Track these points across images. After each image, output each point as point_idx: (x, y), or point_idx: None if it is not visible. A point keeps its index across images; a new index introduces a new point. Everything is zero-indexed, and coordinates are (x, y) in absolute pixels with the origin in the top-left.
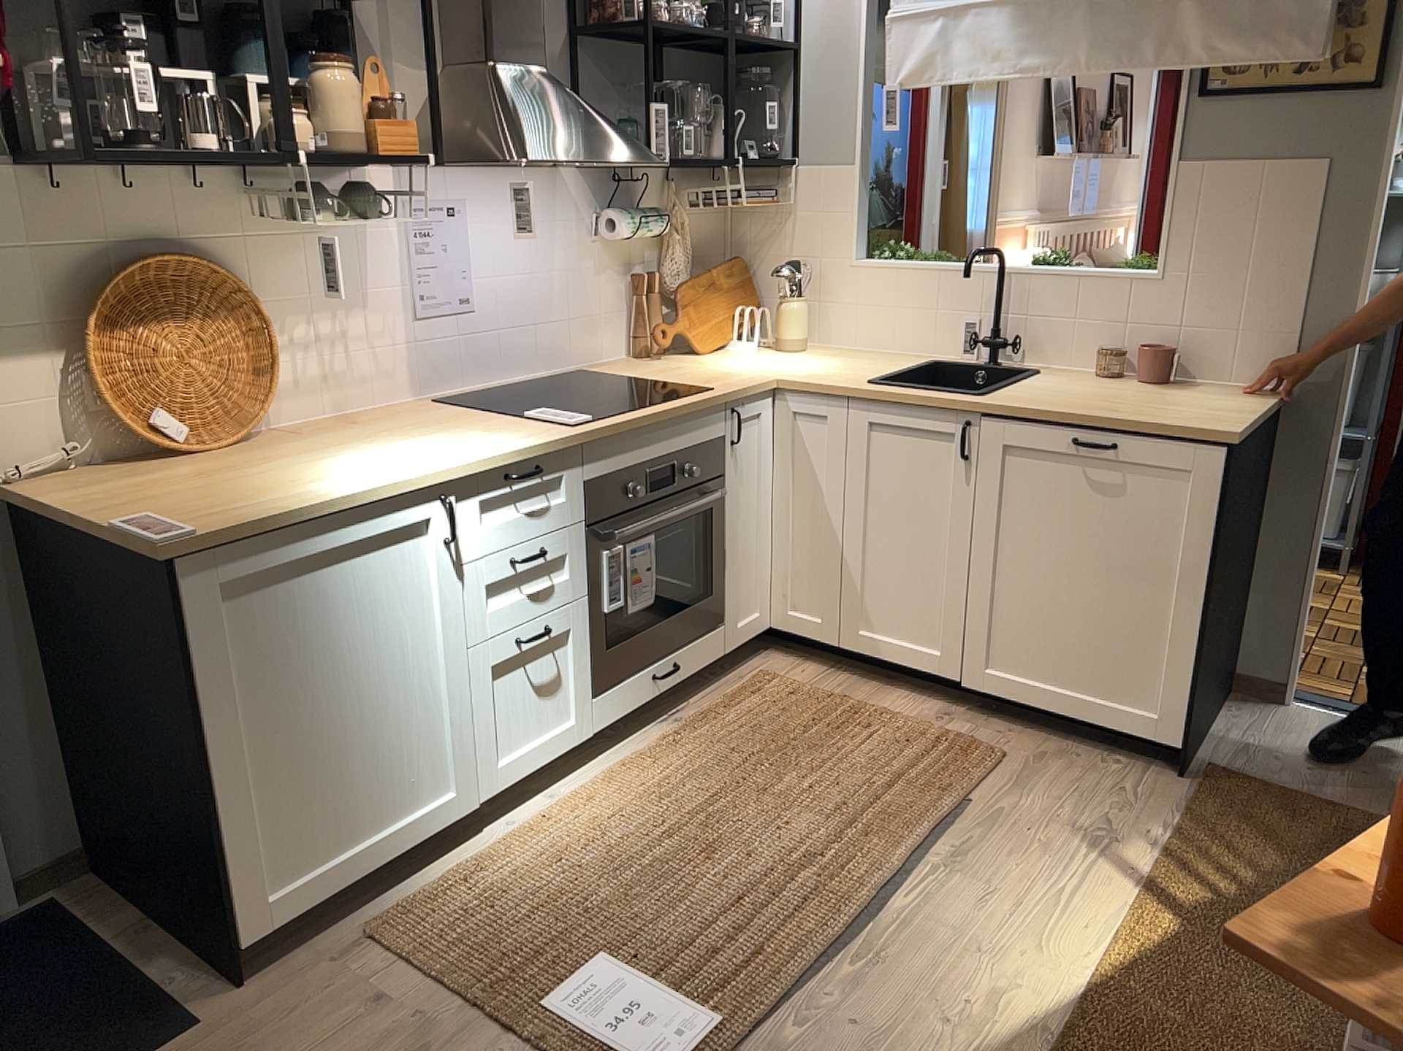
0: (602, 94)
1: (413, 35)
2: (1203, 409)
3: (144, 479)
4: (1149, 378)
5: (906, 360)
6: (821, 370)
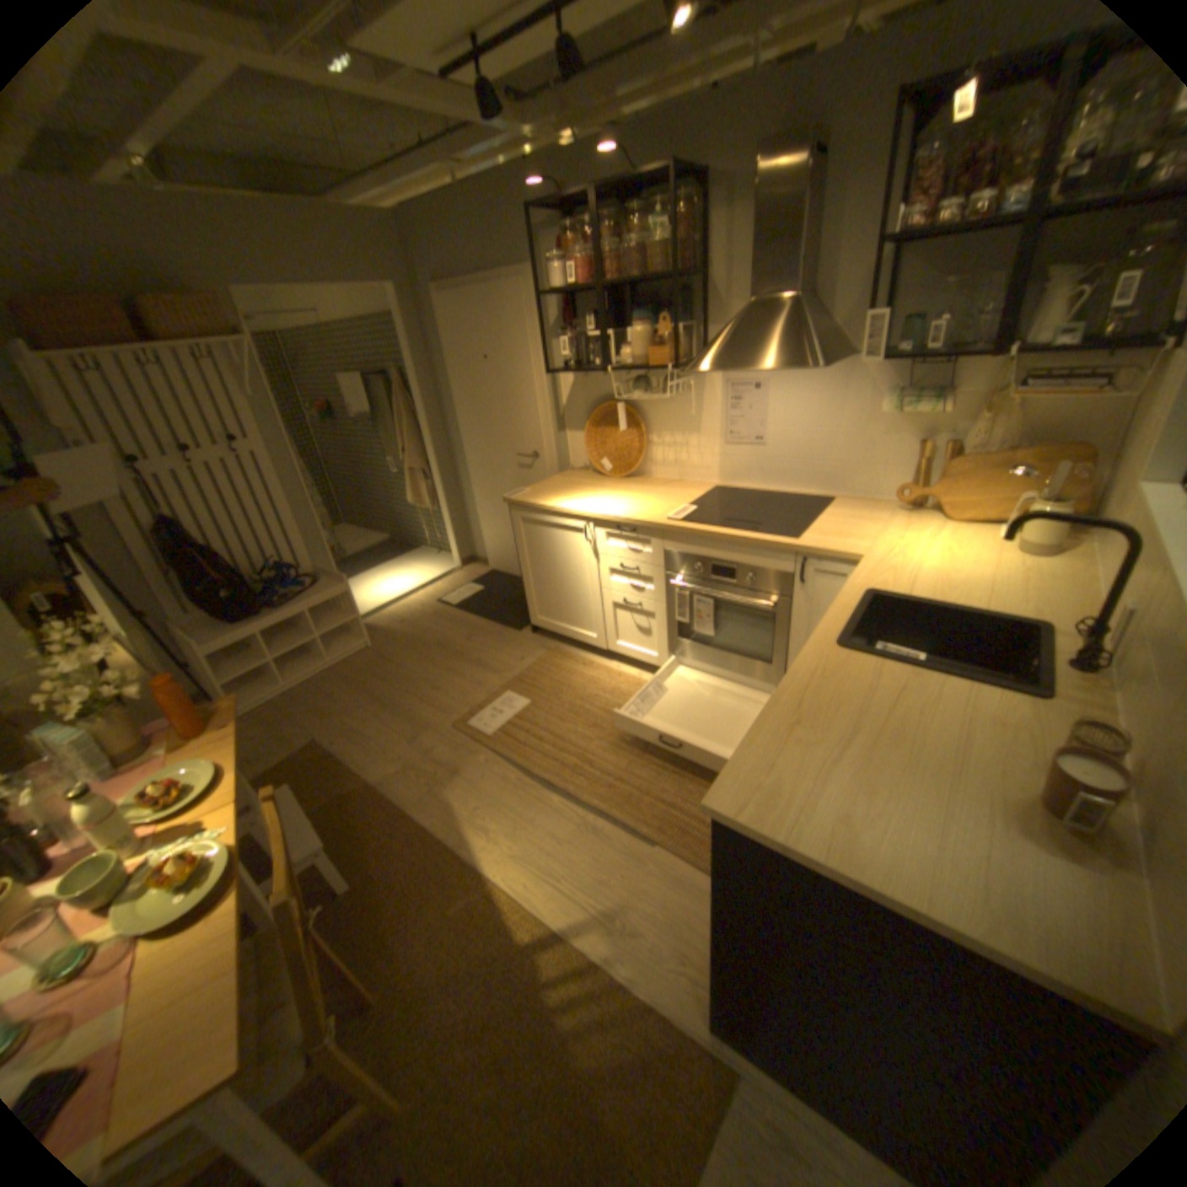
0: (929, 288)
1: (746, 281)
2: (847, 813)
3: (577, 480)
4: (1047, 795)
5: (1047, 611)
6: (921, 570)
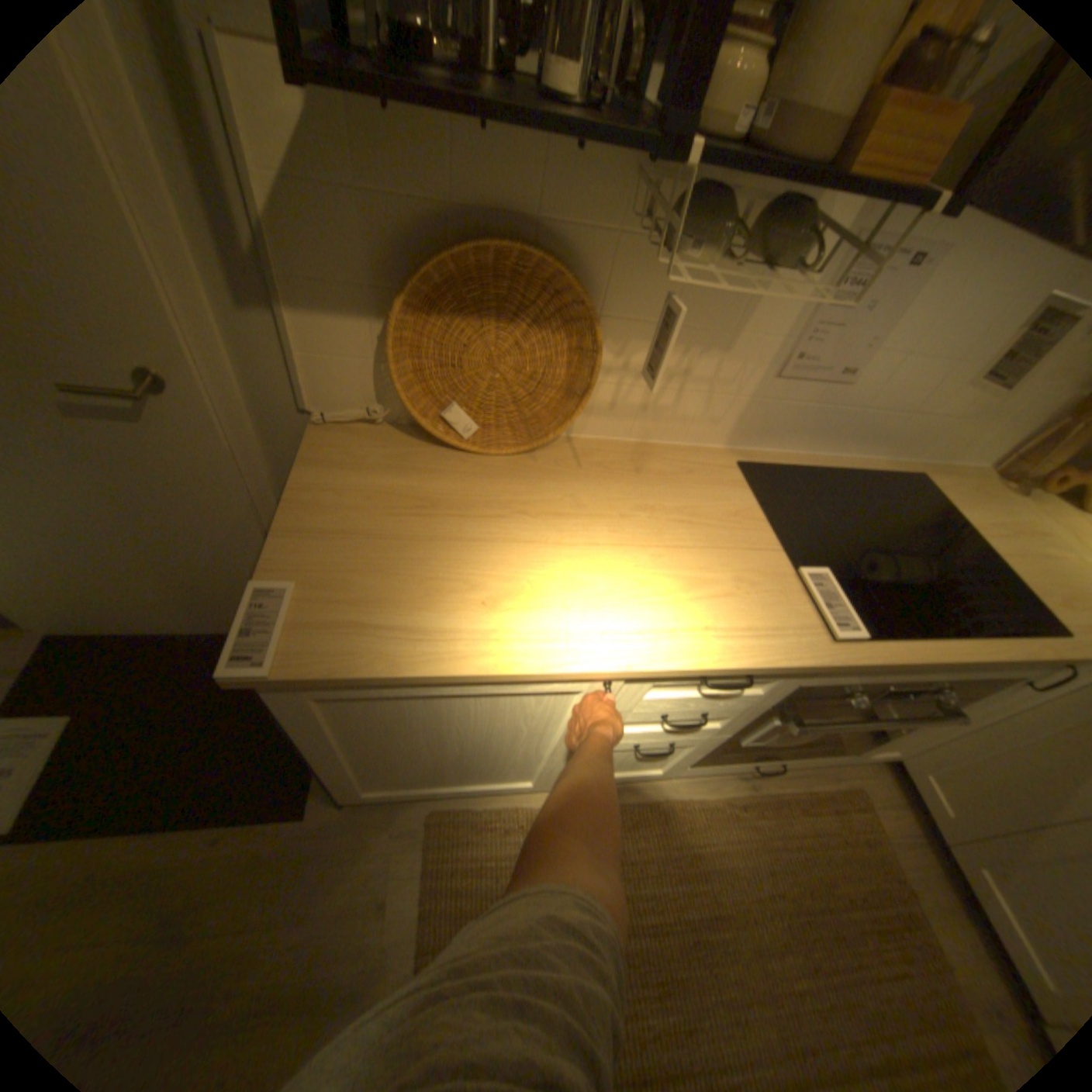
0: None
1: None
2: None
3: (395, 476)
4: None
5: None
6: None
